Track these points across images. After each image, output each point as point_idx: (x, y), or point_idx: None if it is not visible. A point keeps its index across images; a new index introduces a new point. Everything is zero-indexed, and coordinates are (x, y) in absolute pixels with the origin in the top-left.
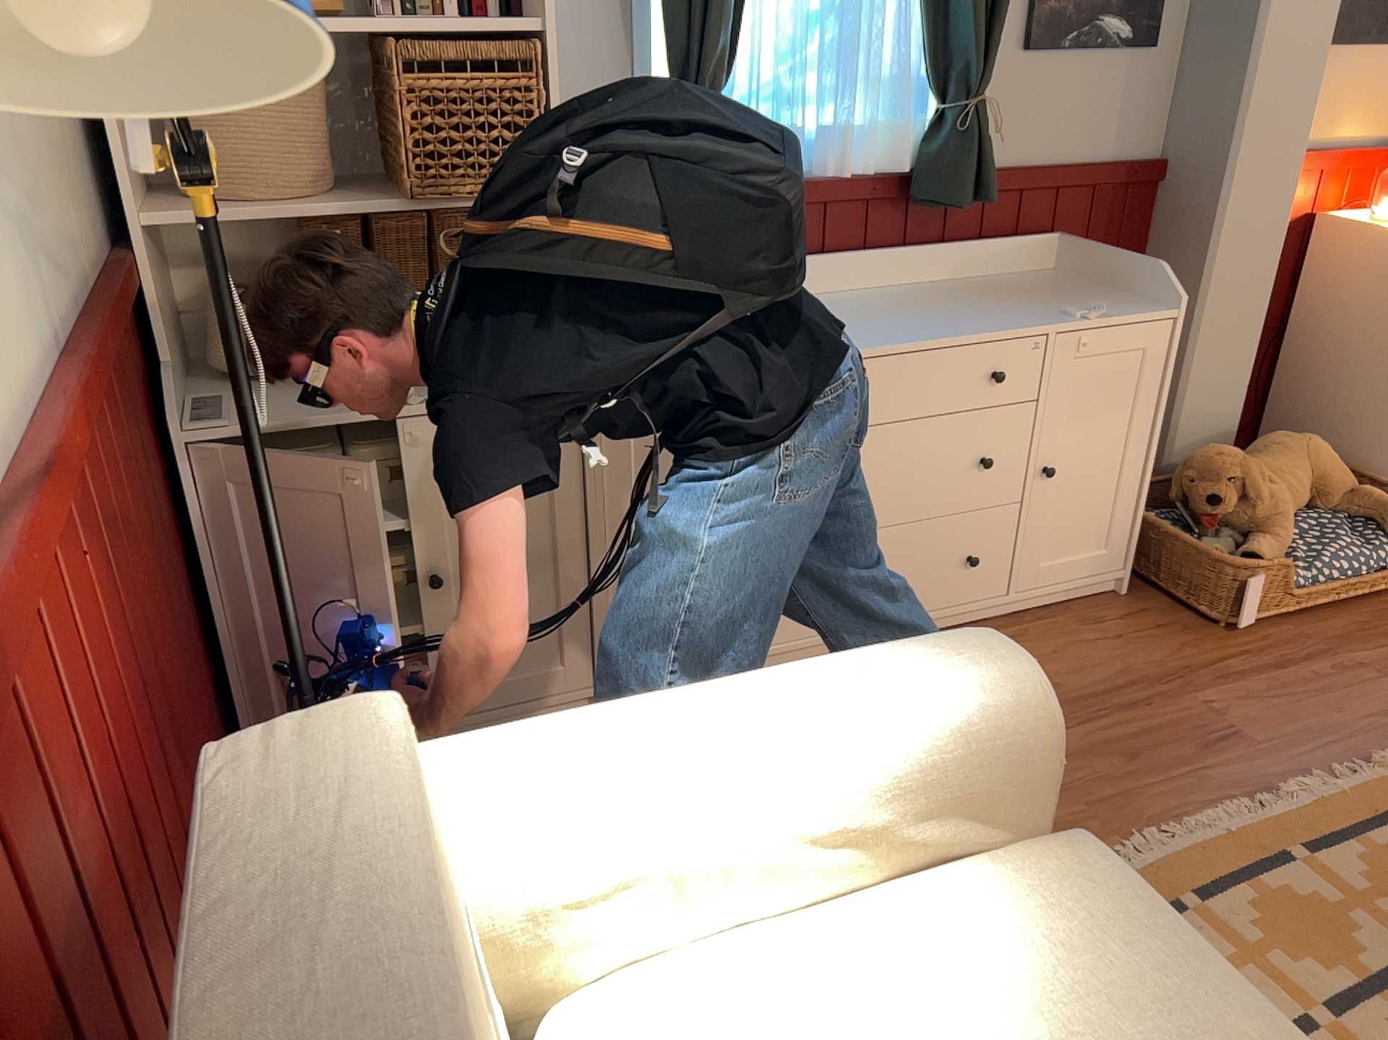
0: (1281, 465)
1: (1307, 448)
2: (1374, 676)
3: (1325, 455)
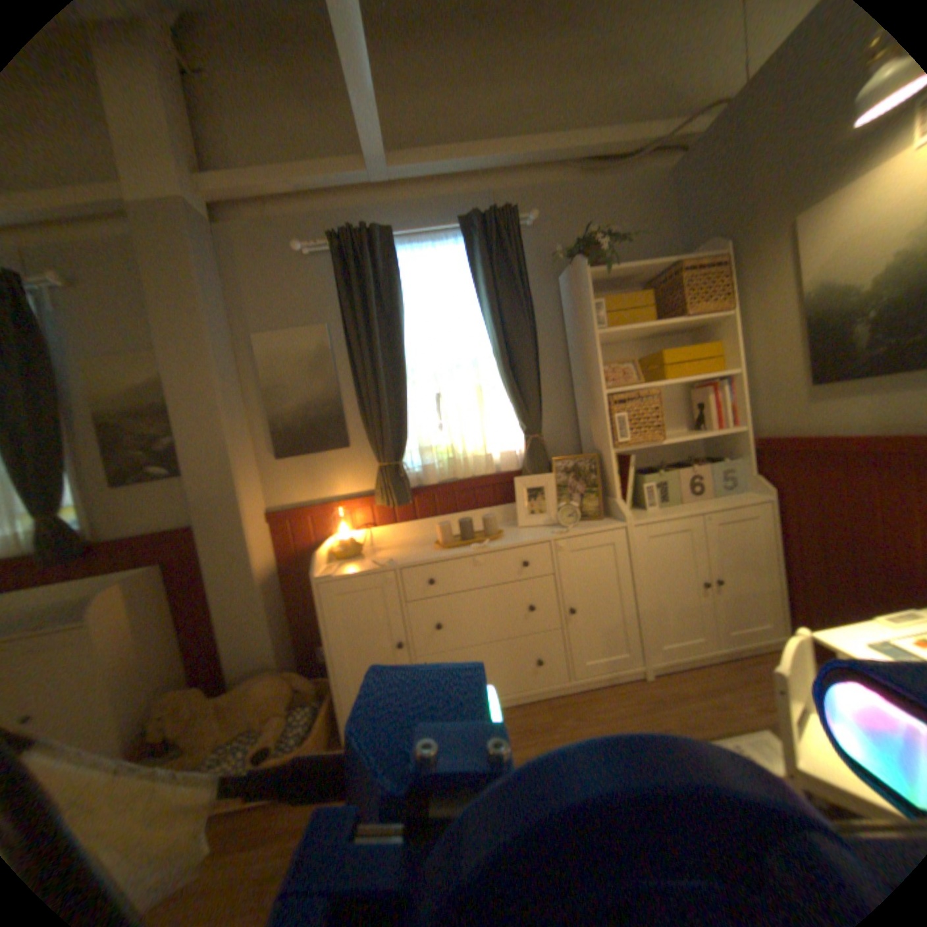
0: (225, 702)
1: (250, 688)
2: None
3: (257, 694)
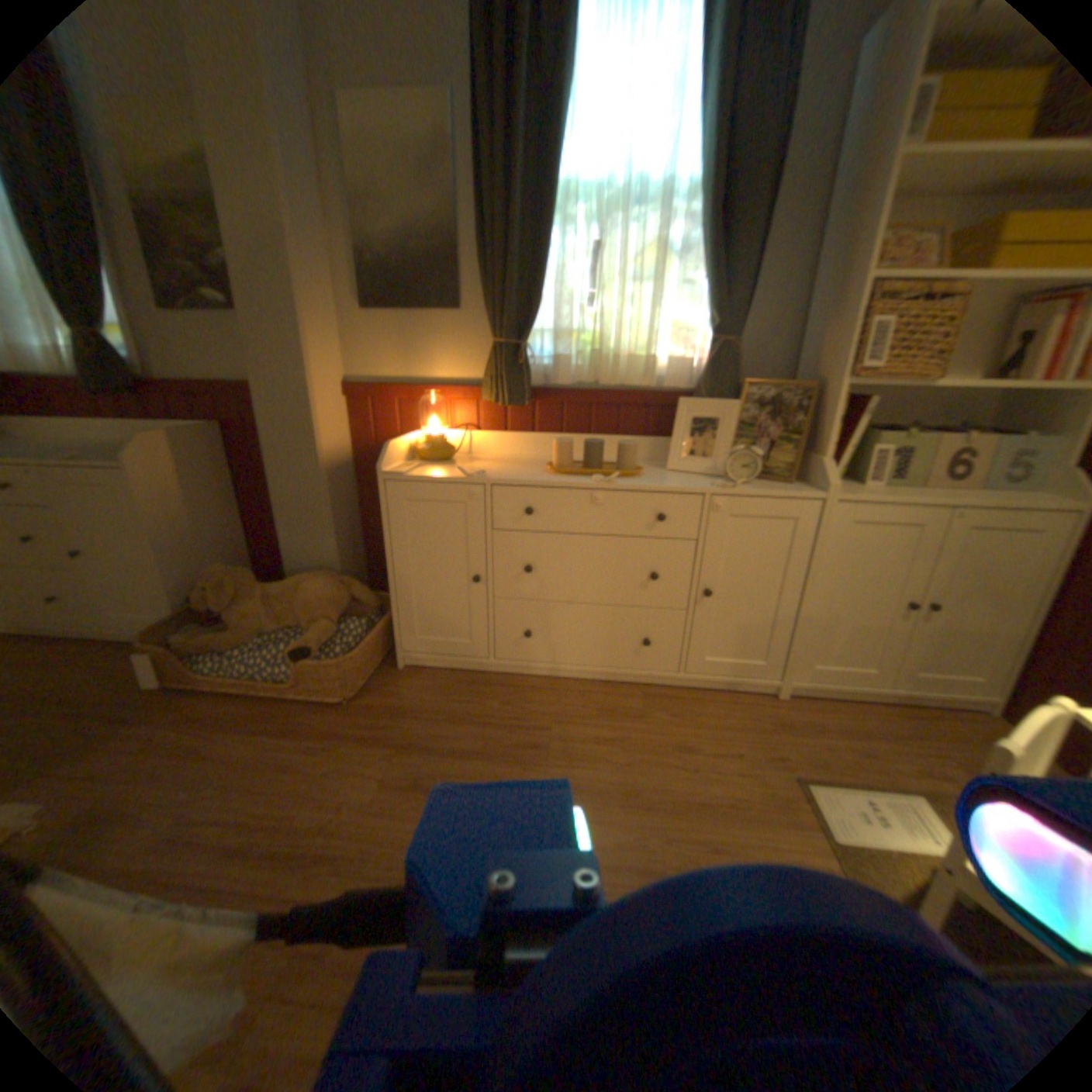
0: (278, 591)
1: (306, 583)
2: (133, 751)
3: (312, 591)
